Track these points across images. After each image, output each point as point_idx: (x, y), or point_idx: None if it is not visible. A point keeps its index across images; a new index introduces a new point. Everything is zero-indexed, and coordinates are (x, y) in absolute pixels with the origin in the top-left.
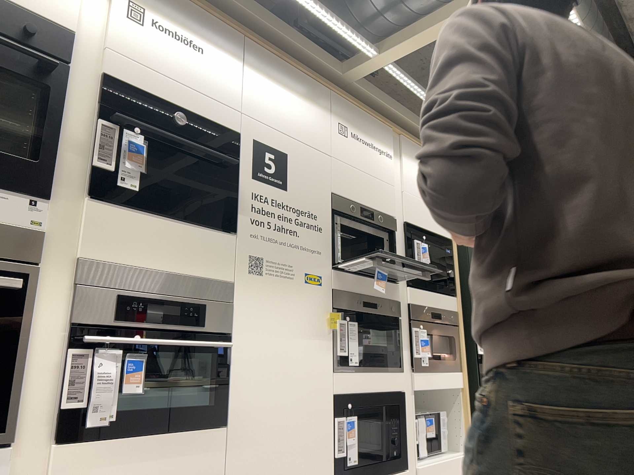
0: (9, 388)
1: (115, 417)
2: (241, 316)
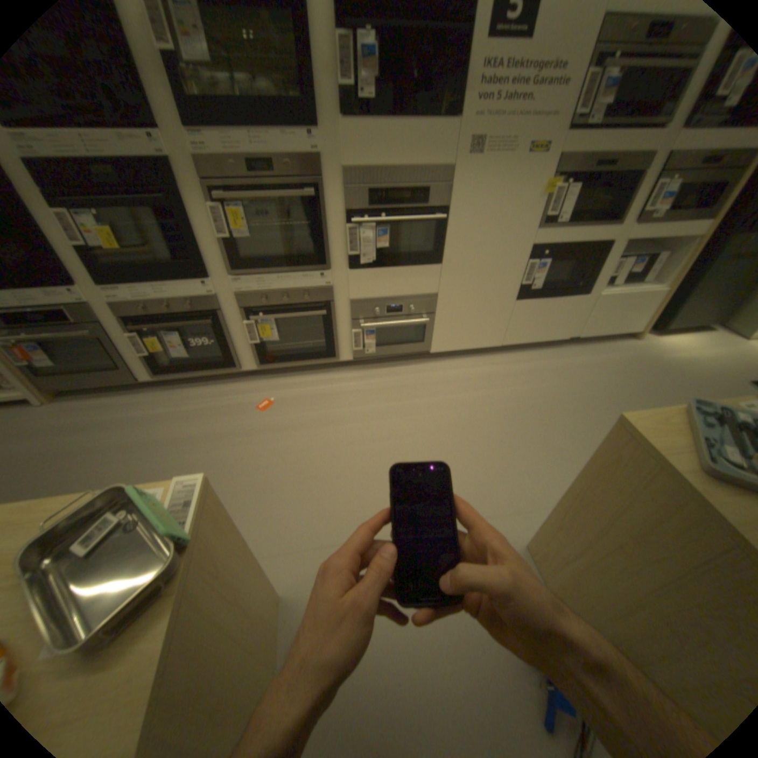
0: (324, 246)
1: (375, 259)
2: (459, 192)
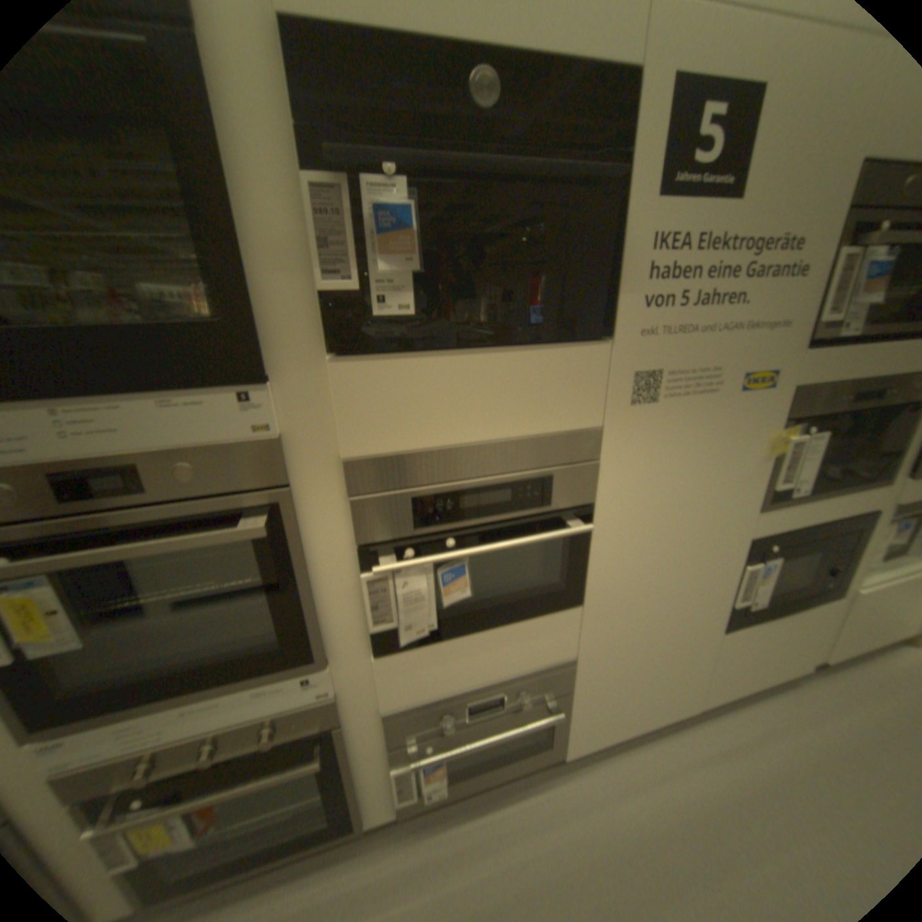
0: (305, 626)
1: (437, 627)
2: (615, 474)
